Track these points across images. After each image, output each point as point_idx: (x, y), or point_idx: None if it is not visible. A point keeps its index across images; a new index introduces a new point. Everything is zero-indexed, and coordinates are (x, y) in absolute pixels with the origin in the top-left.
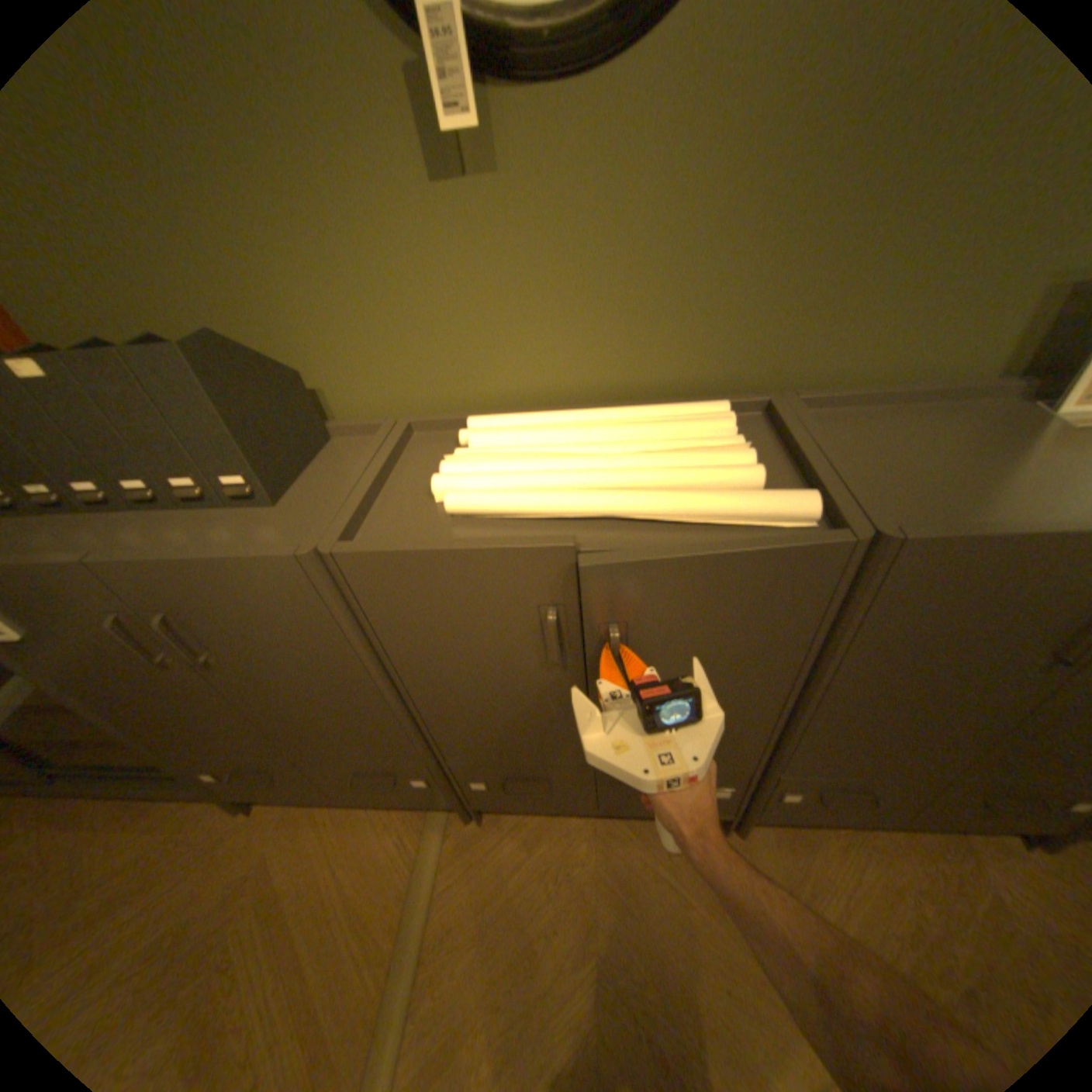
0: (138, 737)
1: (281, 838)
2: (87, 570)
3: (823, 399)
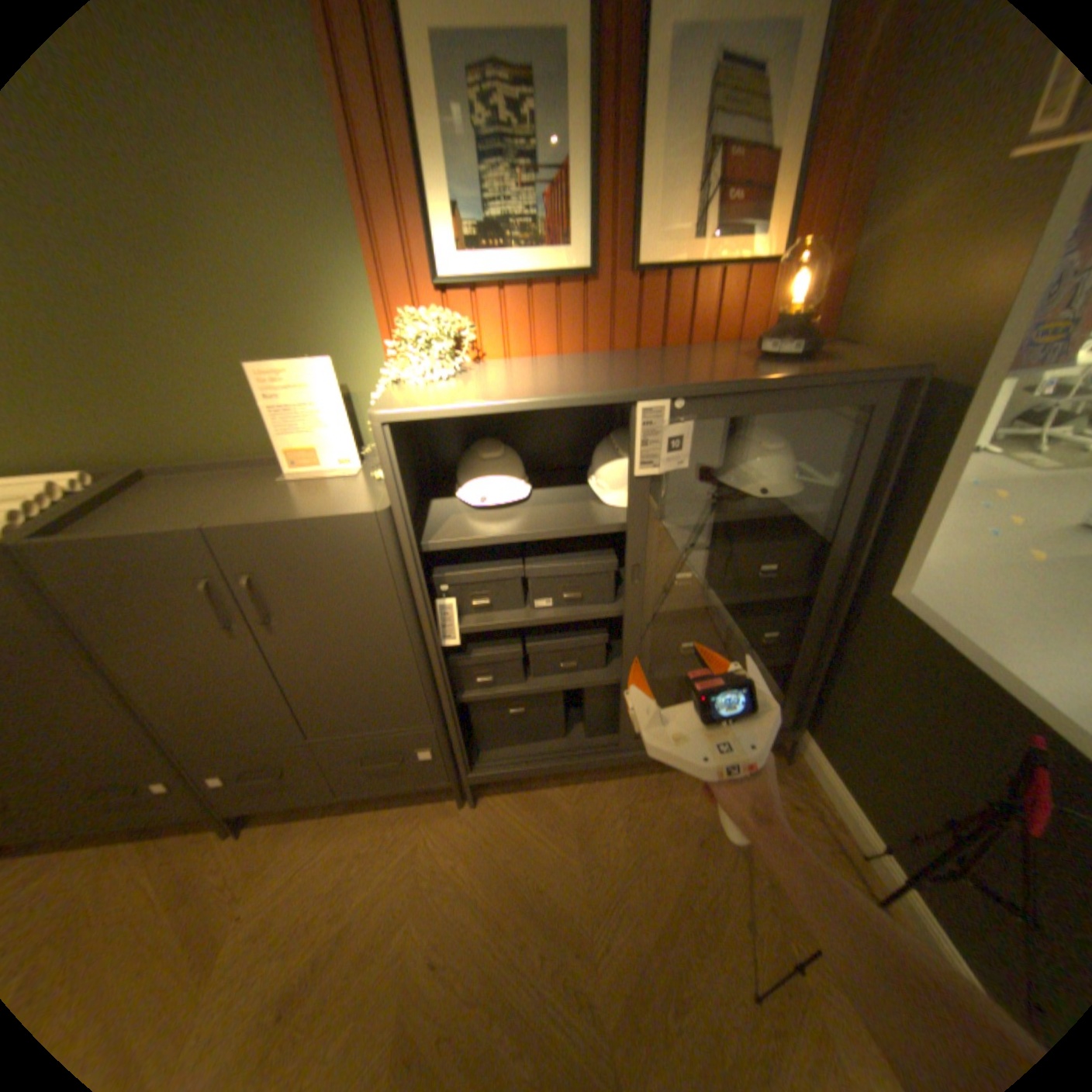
0: None
1: None
2: None
3: (158, 470)
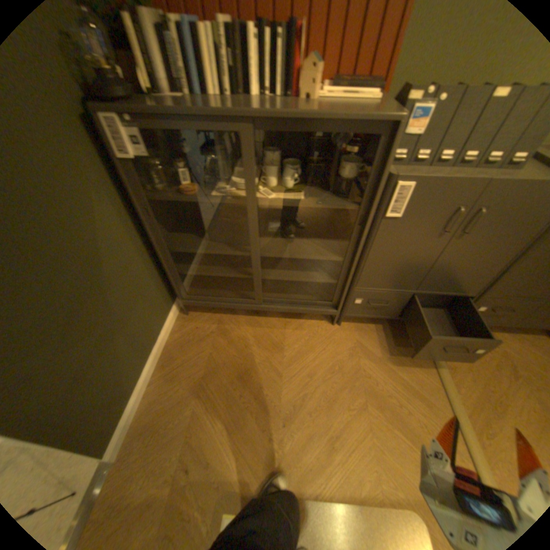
0: (360, 276)
1: (360, 334)
2: (486, 182)
3: None
